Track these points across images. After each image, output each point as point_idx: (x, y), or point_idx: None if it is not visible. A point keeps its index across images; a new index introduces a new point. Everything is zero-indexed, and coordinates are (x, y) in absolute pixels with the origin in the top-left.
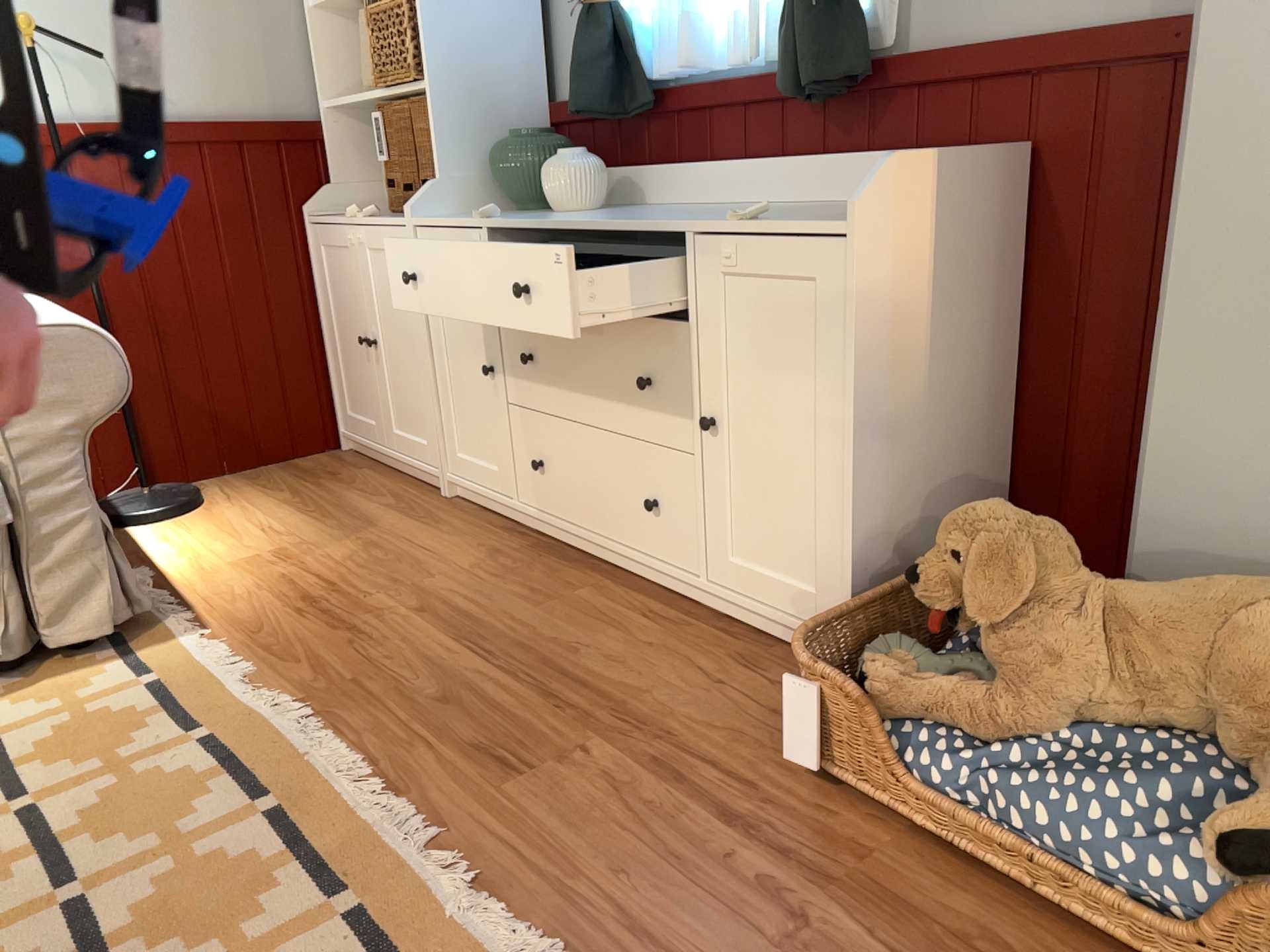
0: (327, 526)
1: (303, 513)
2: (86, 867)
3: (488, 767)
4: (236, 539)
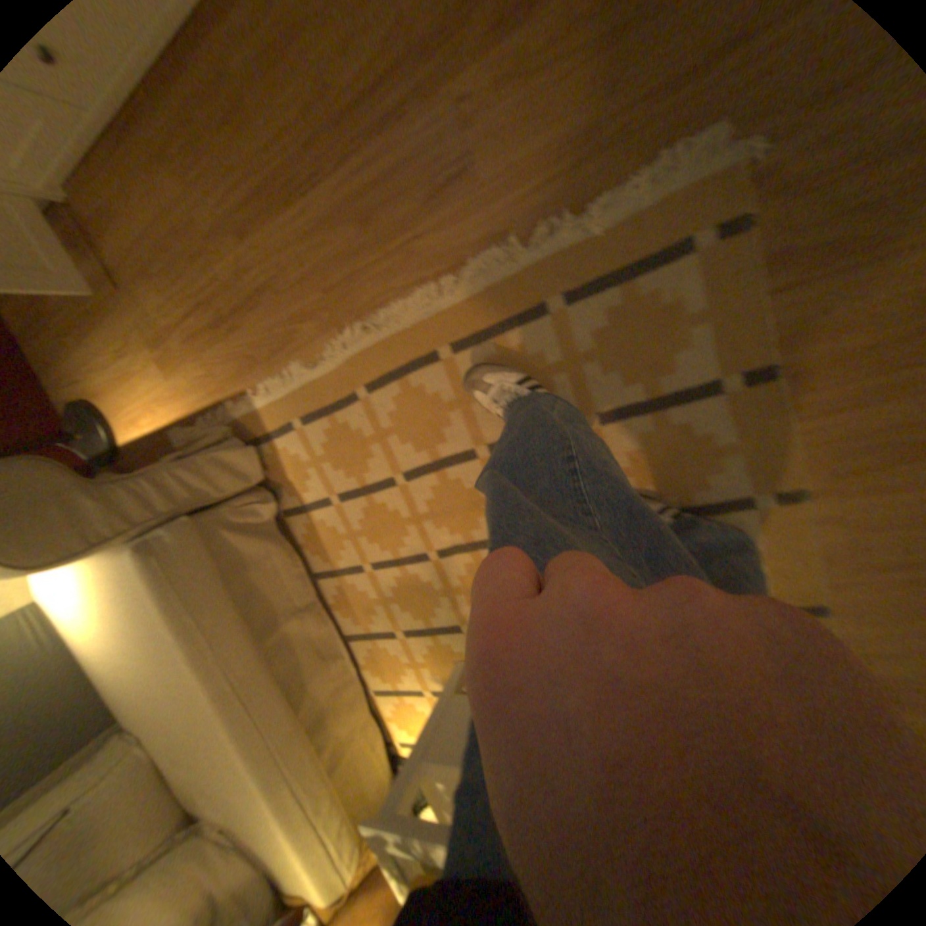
0: (114, 304)
1: (95, 324)
2: (462, 443)
3: (454, 188)
4: (132, 373)
